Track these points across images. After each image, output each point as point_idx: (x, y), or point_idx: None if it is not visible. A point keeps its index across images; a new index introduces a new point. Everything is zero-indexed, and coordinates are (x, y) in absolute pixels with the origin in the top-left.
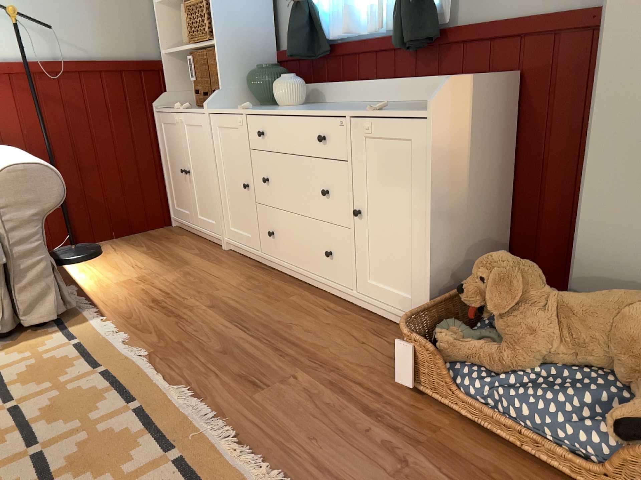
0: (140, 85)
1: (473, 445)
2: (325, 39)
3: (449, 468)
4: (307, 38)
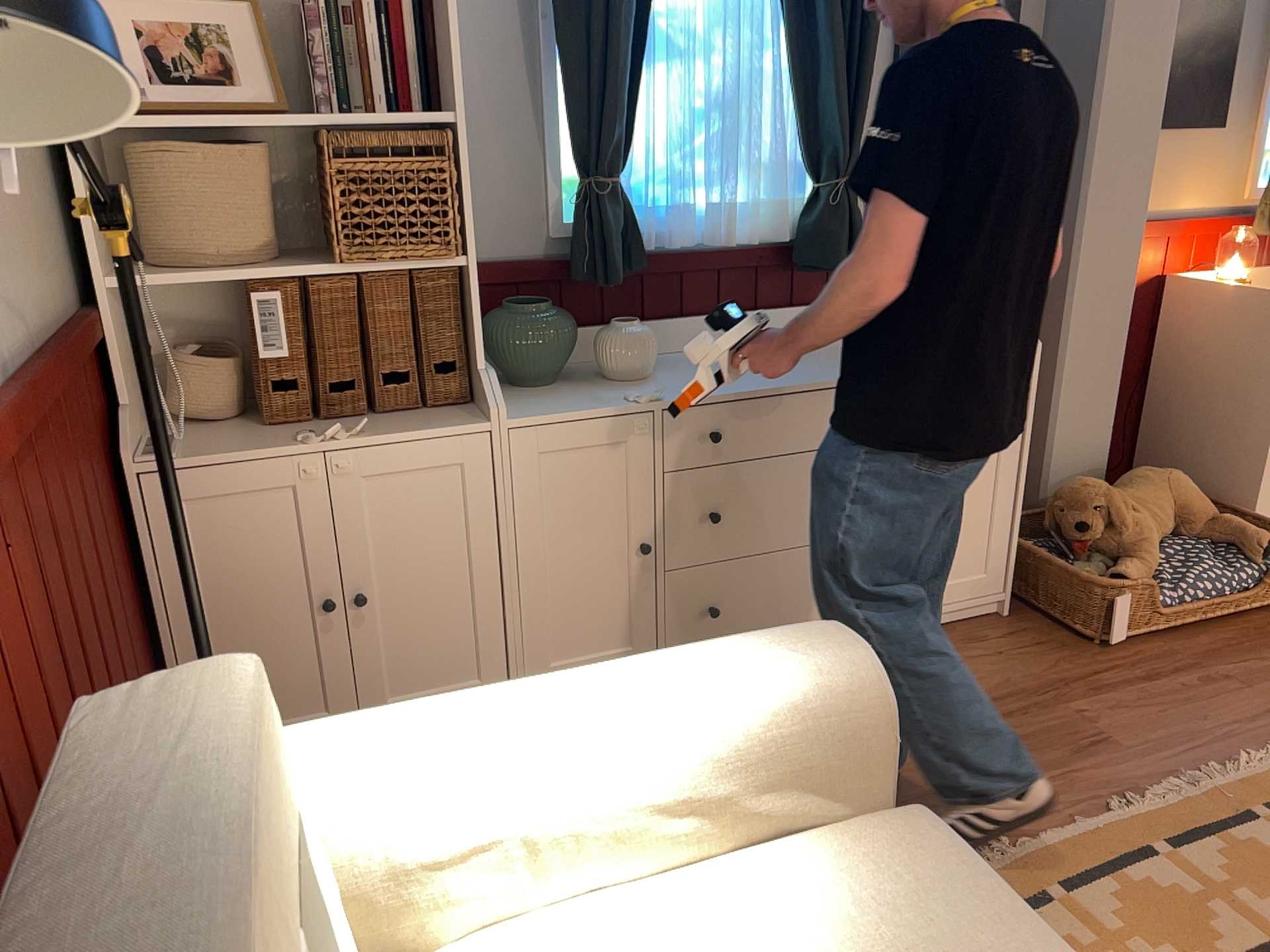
0: (86, 396)
1: (1193, 641)
2: (642, 245)
3: (1228, 658)
4: (624, 244)
